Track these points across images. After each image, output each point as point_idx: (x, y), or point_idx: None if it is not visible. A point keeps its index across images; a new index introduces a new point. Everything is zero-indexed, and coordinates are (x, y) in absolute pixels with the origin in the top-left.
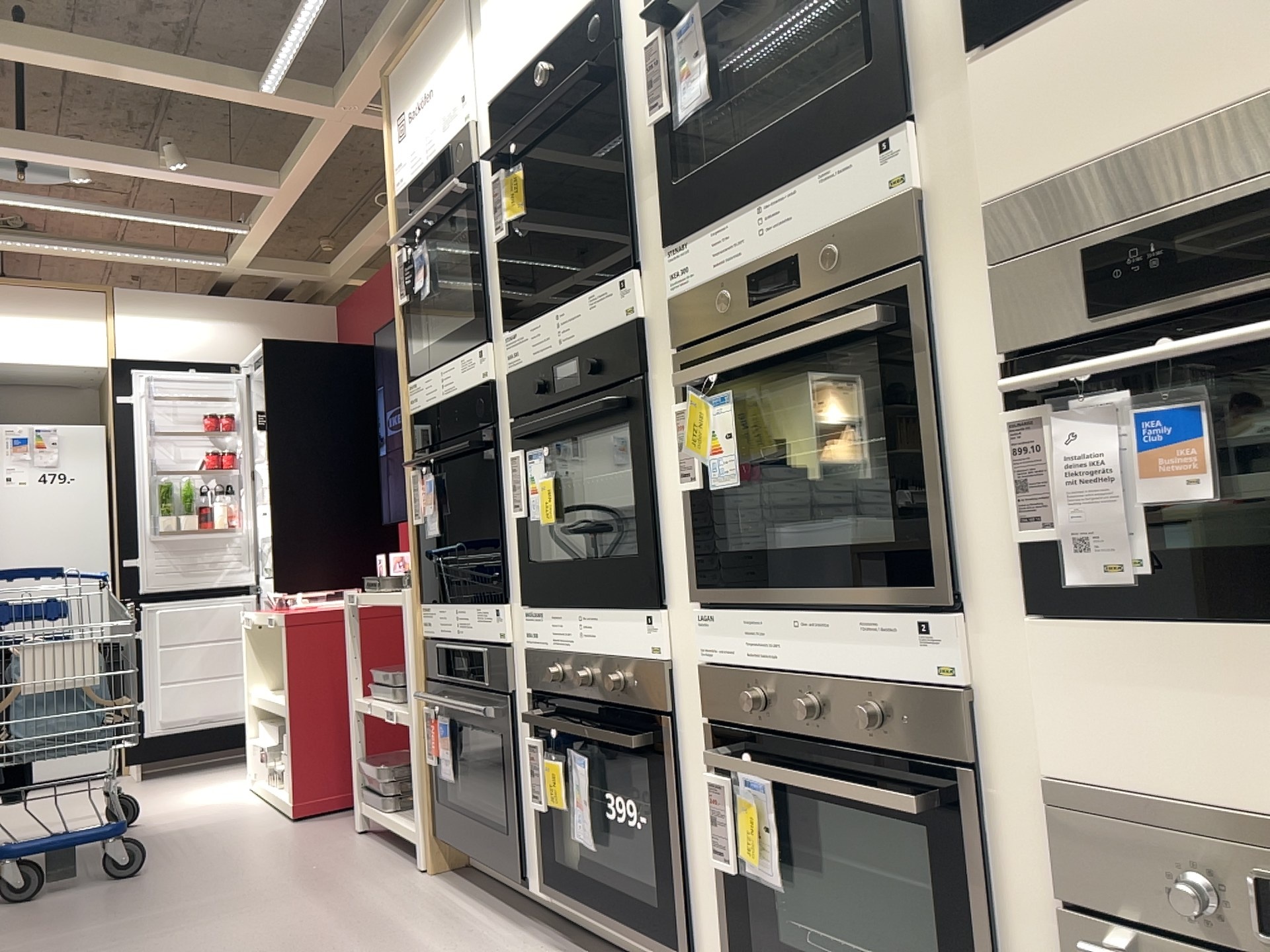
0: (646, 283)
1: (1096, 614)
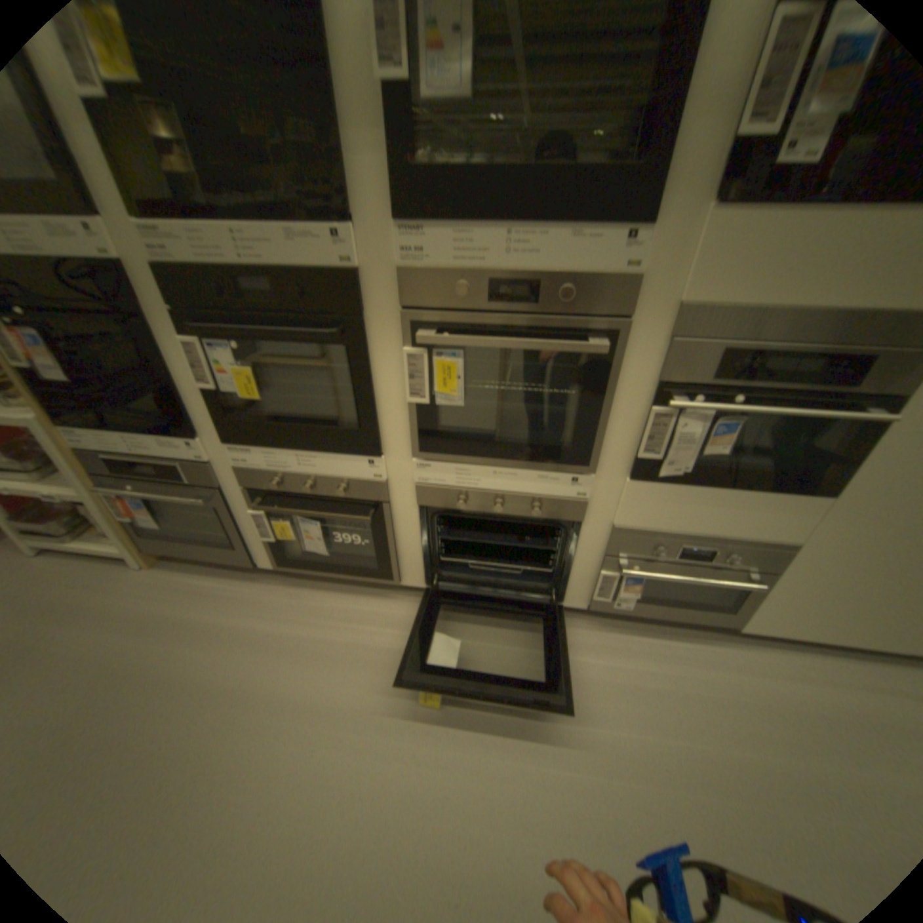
0: (361, 239)
1: (659, 482)
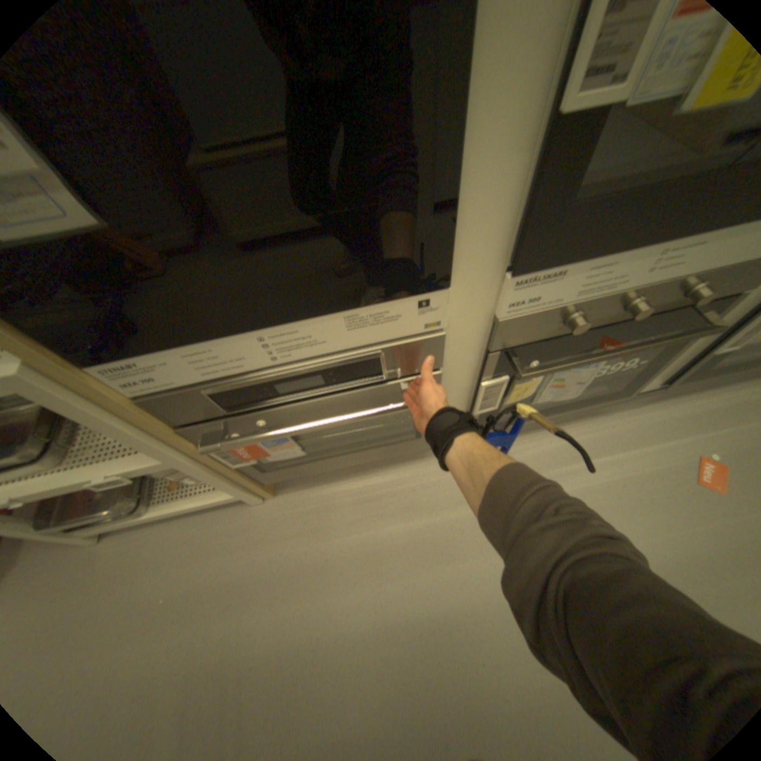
0: None
1: None
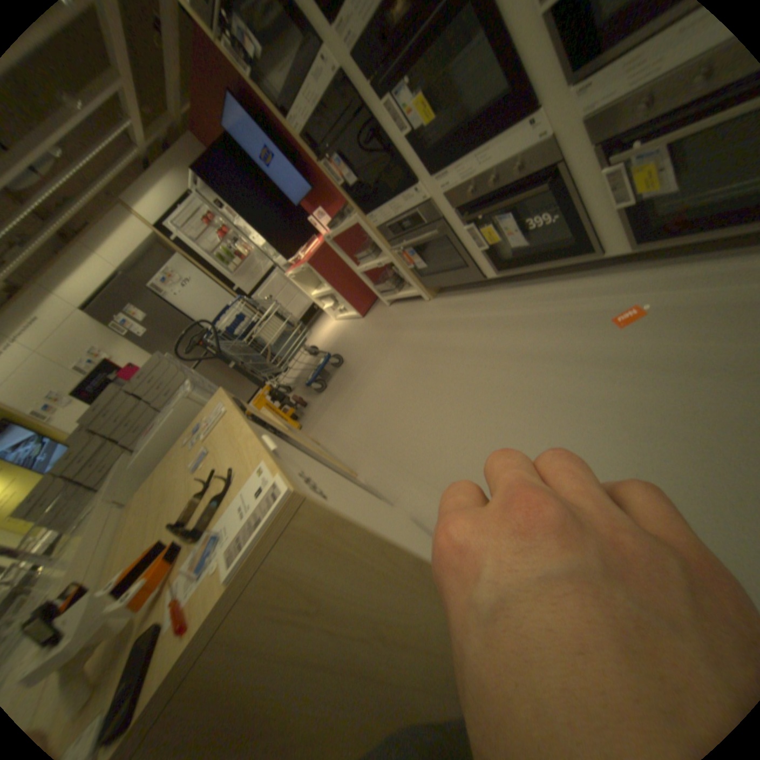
0: None
1: None
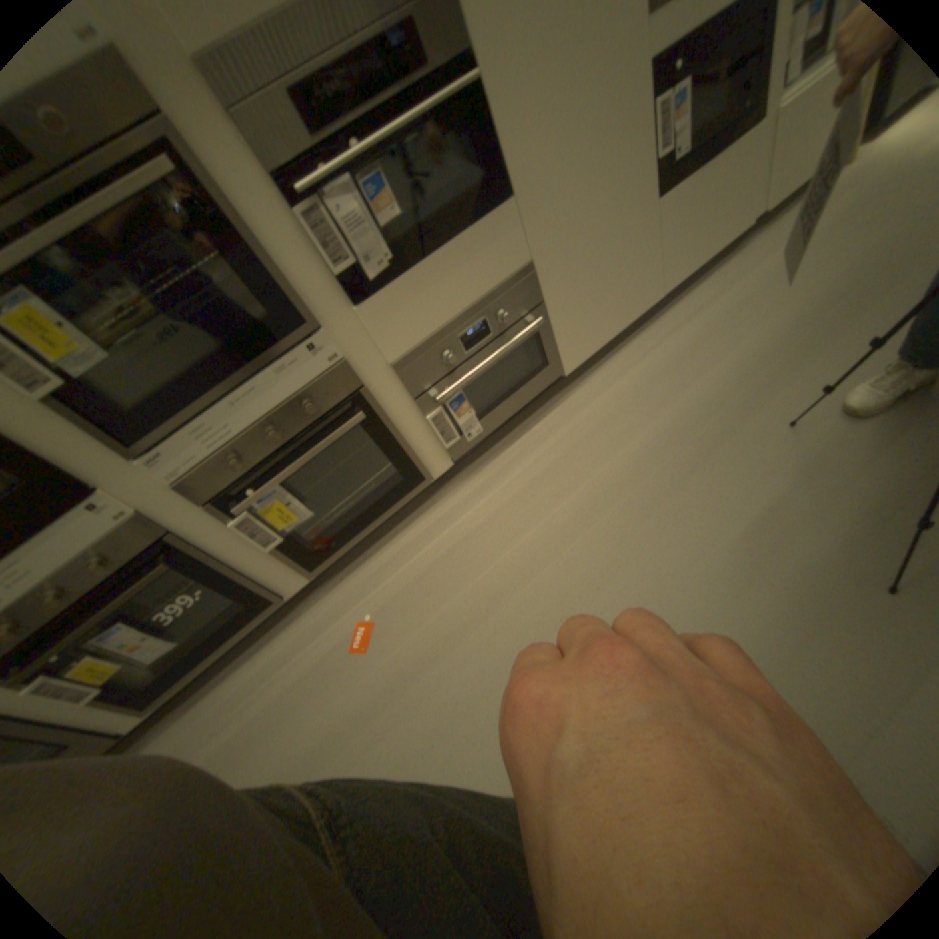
0: None
1: (379, 285)
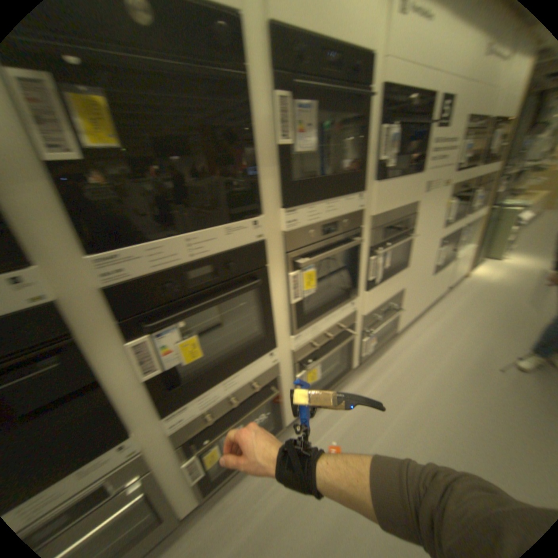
0: (266, 223)
1: (373, 288)
